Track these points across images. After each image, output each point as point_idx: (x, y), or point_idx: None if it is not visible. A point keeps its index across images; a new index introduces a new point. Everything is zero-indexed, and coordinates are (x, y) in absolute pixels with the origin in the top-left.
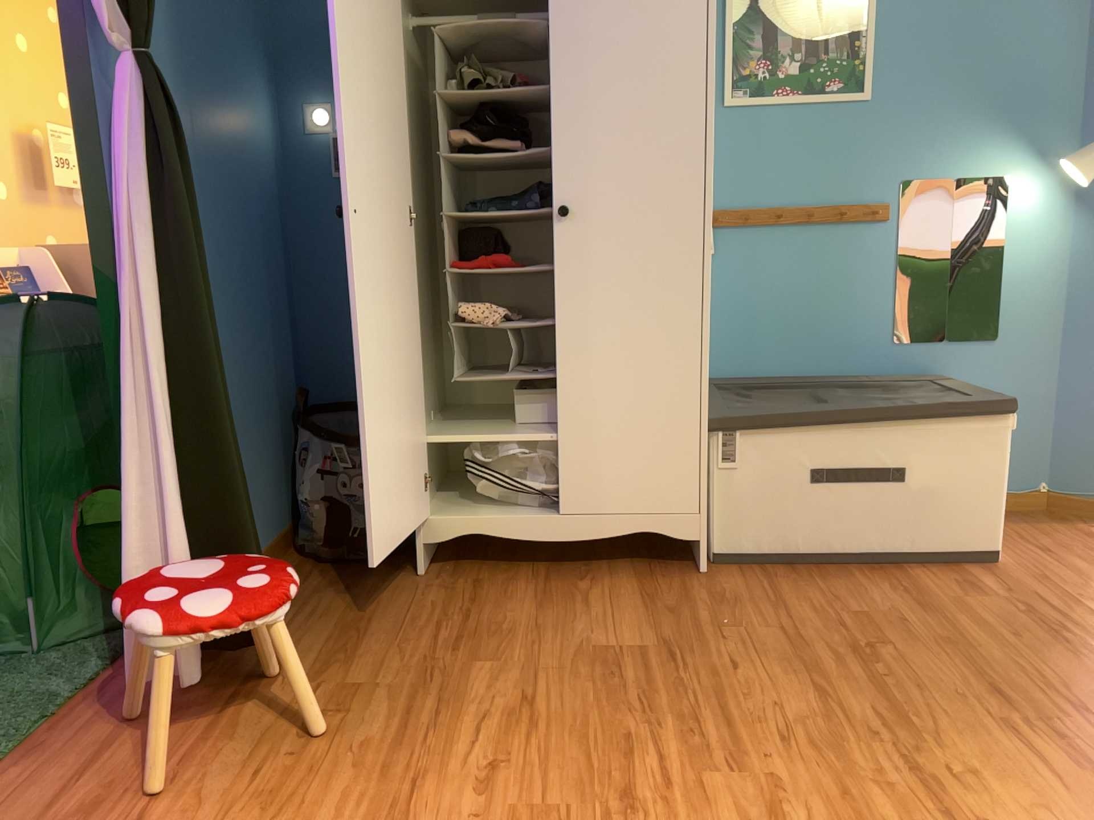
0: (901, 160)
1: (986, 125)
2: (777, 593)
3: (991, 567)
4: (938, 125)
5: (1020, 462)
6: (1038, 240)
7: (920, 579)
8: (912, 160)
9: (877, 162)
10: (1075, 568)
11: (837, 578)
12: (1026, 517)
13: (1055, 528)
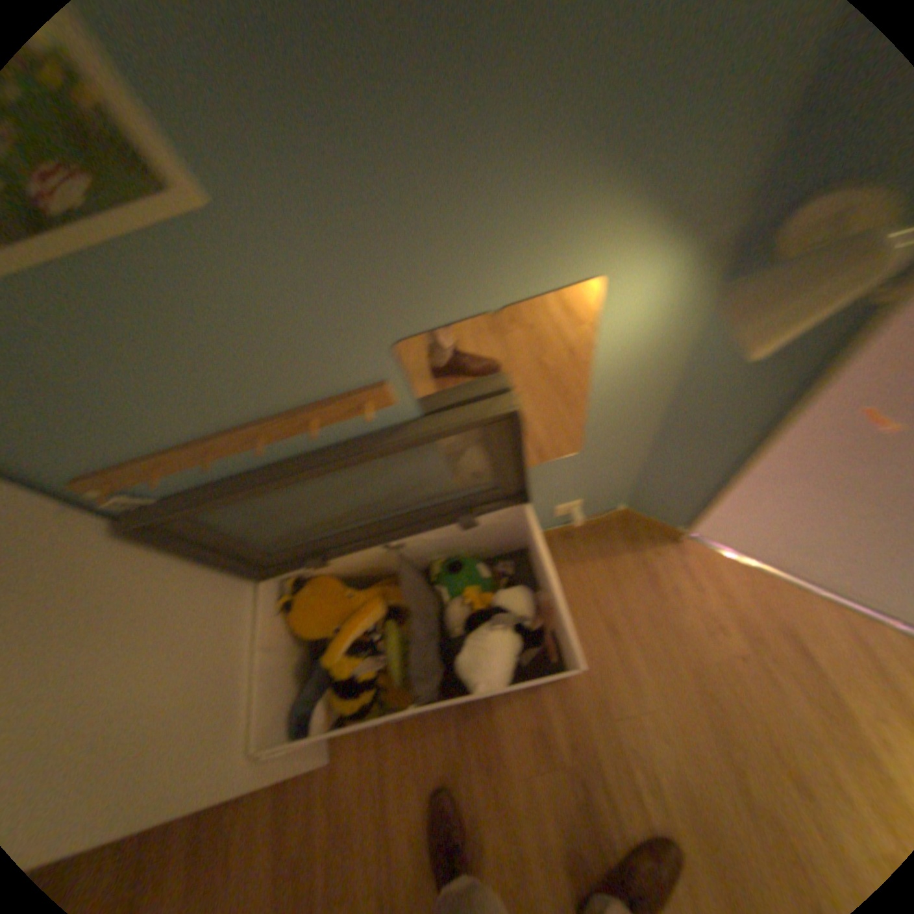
0: (375, 305)
1: (554, 168)
2: (382, 799)
3: (563, 687)
4: (431, 203)
5: (601, 501)
6: (645, 347)
7: (501, 729)
8: (399, 297)
9: (325, 321)
10: (632, 674)
11: (434, 743)
12: (603, 537)
13: (625, 563)
